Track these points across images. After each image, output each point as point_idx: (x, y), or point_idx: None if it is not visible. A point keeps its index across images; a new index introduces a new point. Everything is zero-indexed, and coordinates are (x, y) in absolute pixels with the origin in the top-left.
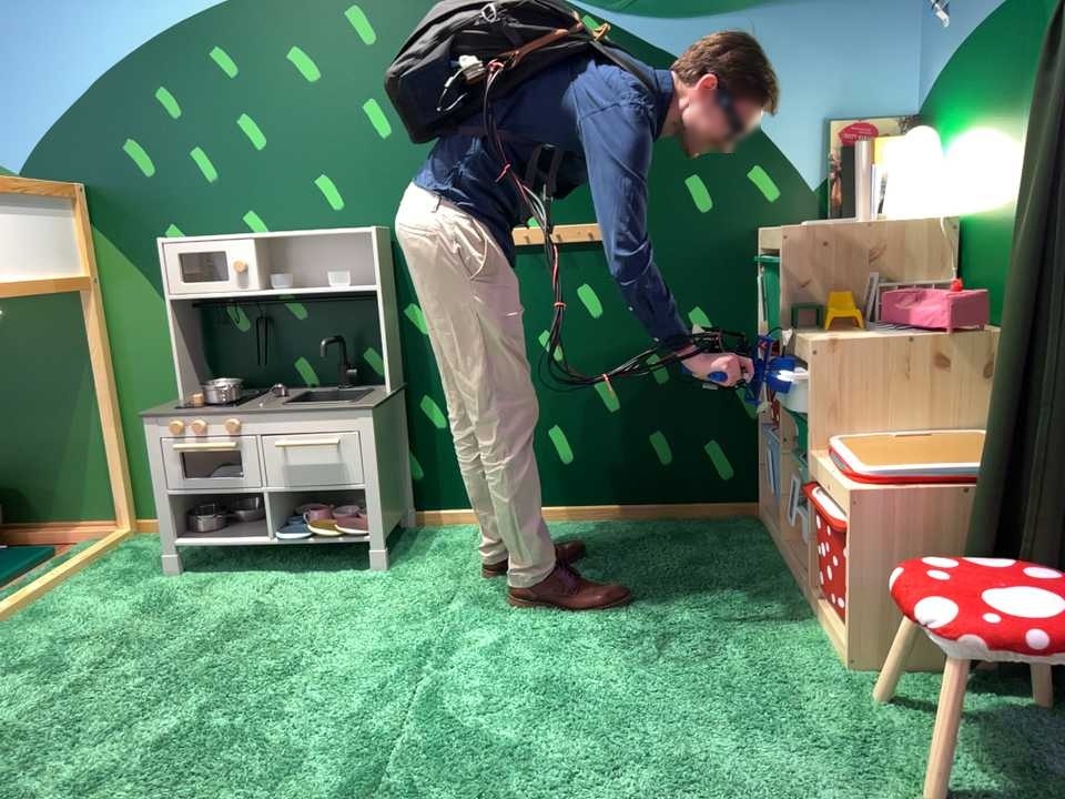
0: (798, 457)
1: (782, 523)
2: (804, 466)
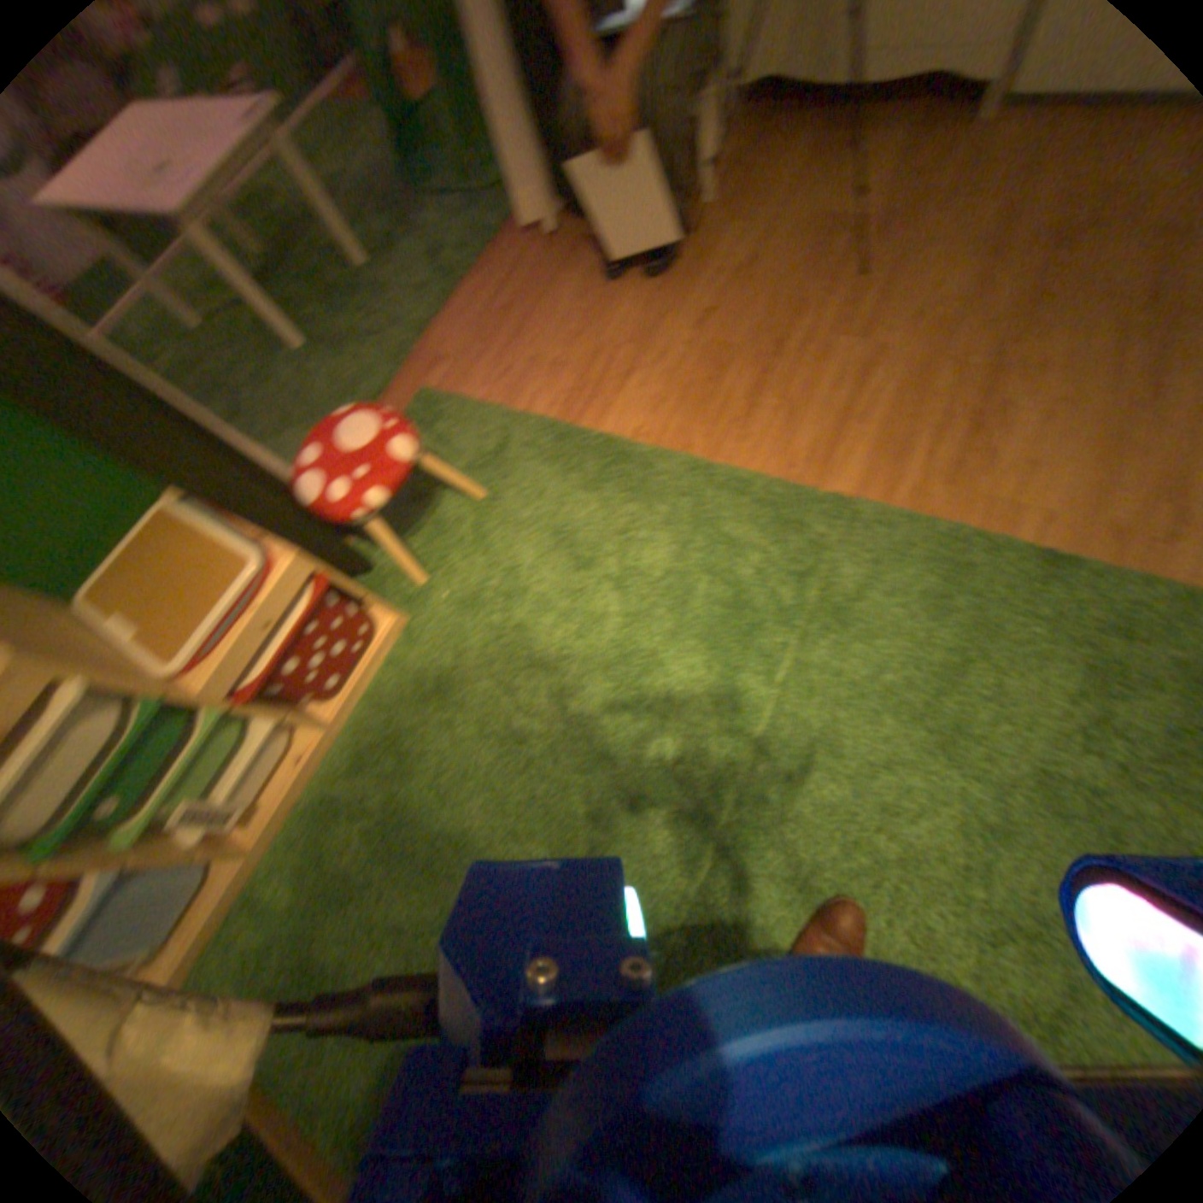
0: (130, 822)
1: (218, 854)
2: (158, 786)
